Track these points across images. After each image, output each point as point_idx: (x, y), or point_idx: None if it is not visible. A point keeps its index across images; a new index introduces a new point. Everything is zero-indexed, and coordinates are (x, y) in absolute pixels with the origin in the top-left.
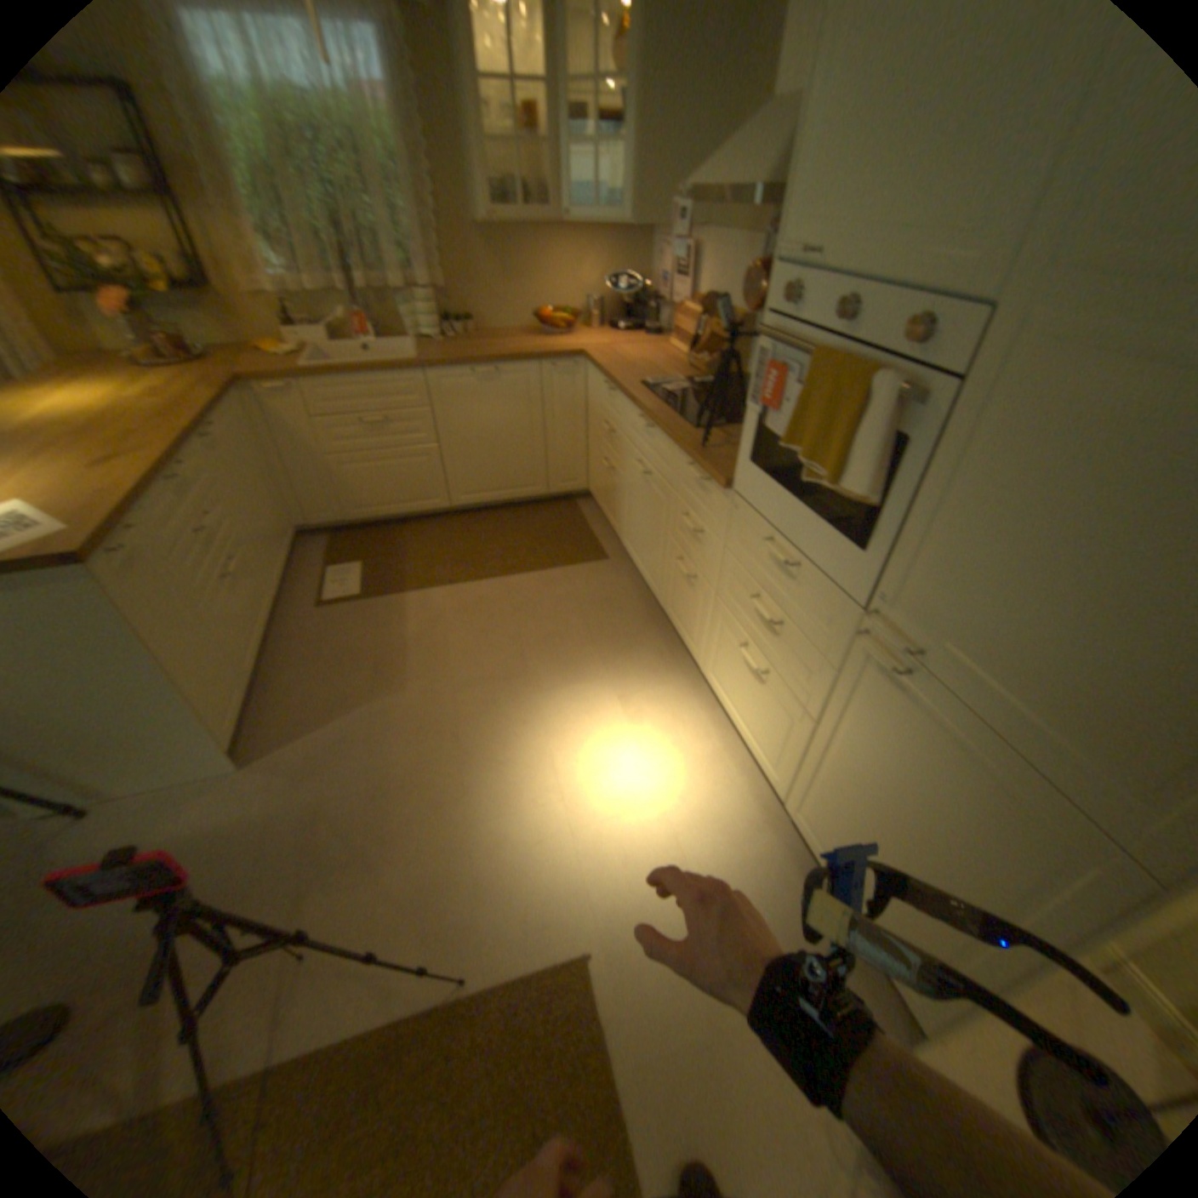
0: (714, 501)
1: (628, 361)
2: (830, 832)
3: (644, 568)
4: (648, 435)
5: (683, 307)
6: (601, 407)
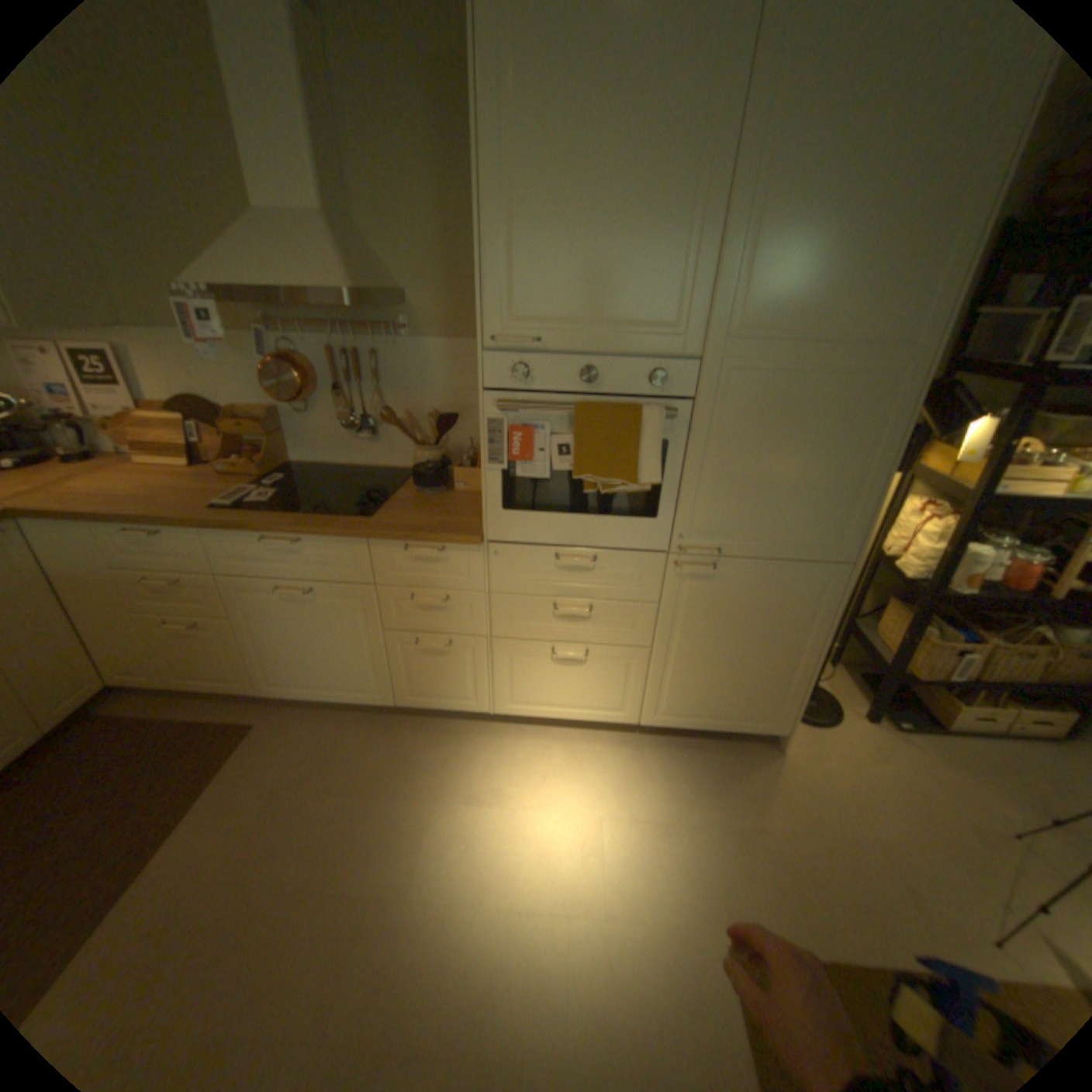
0: (458, 559)
1: (117, 494)
2: (689, 697)
3: (334, 688)
4: (284, 550)
5: (123, 416)
6: (113, 563)
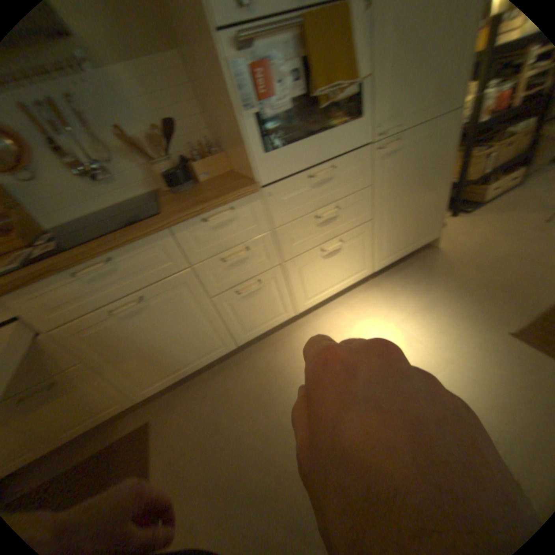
0: (247, 212)
1: None
2: (398, 239)
3: (195, 360)
4: (104, 275)
5: None
6: None
